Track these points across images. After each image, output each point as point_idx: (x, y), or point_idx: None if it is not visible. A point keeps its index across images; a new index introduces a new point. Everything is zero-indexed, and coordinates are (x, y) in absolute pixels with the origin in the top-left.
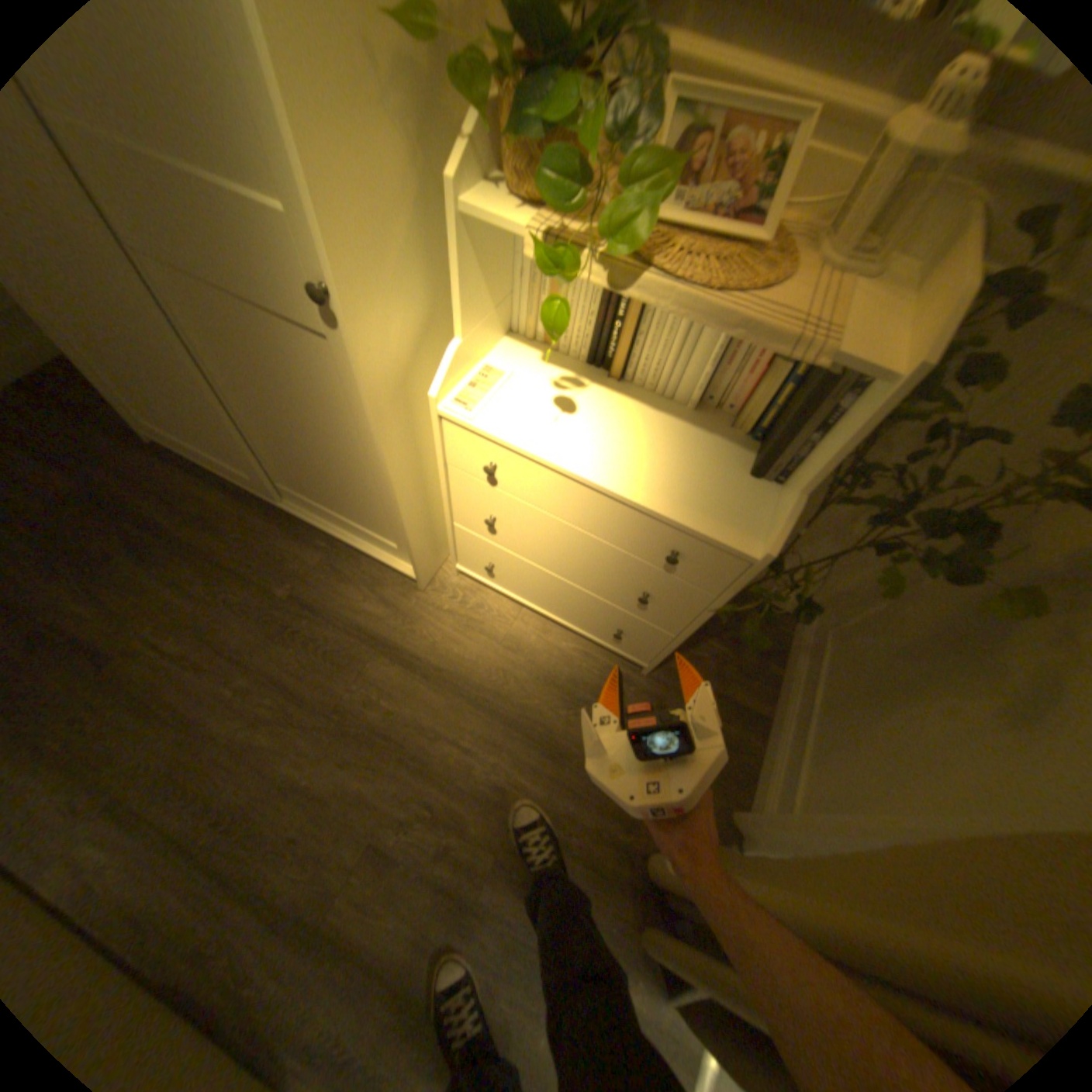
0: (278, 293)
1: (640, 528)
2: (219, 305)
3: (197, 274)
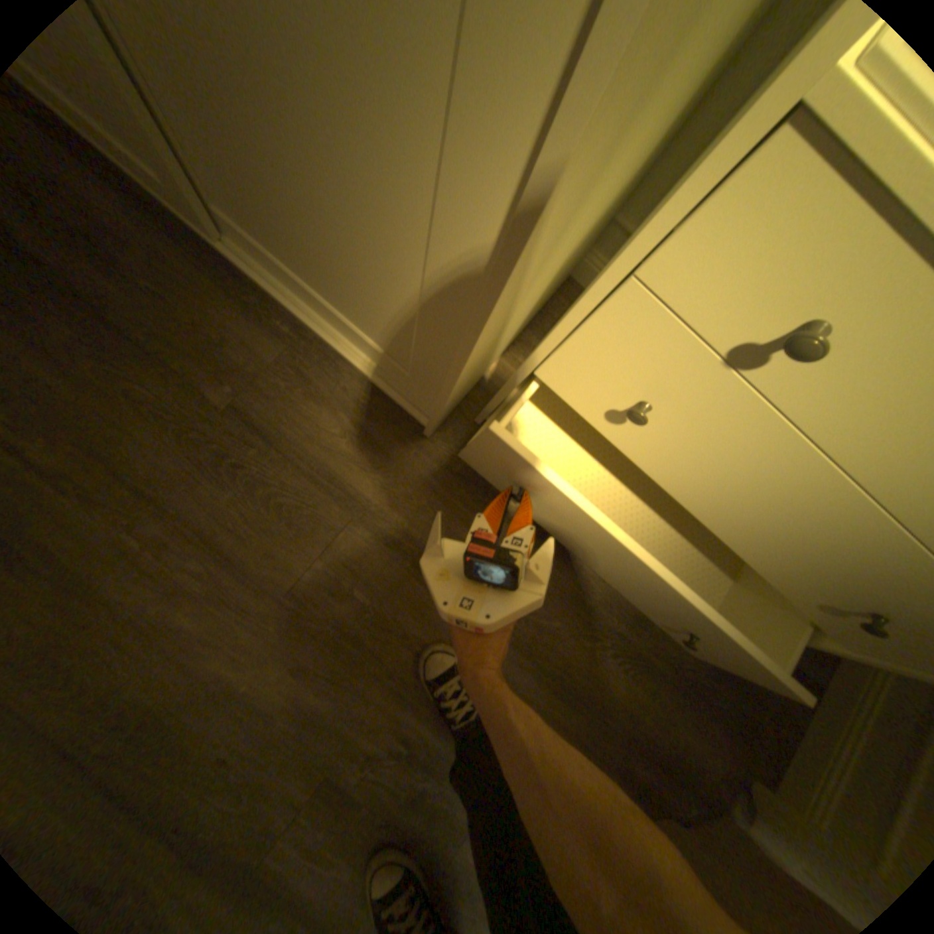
0: None
1: None
2: None
3: None
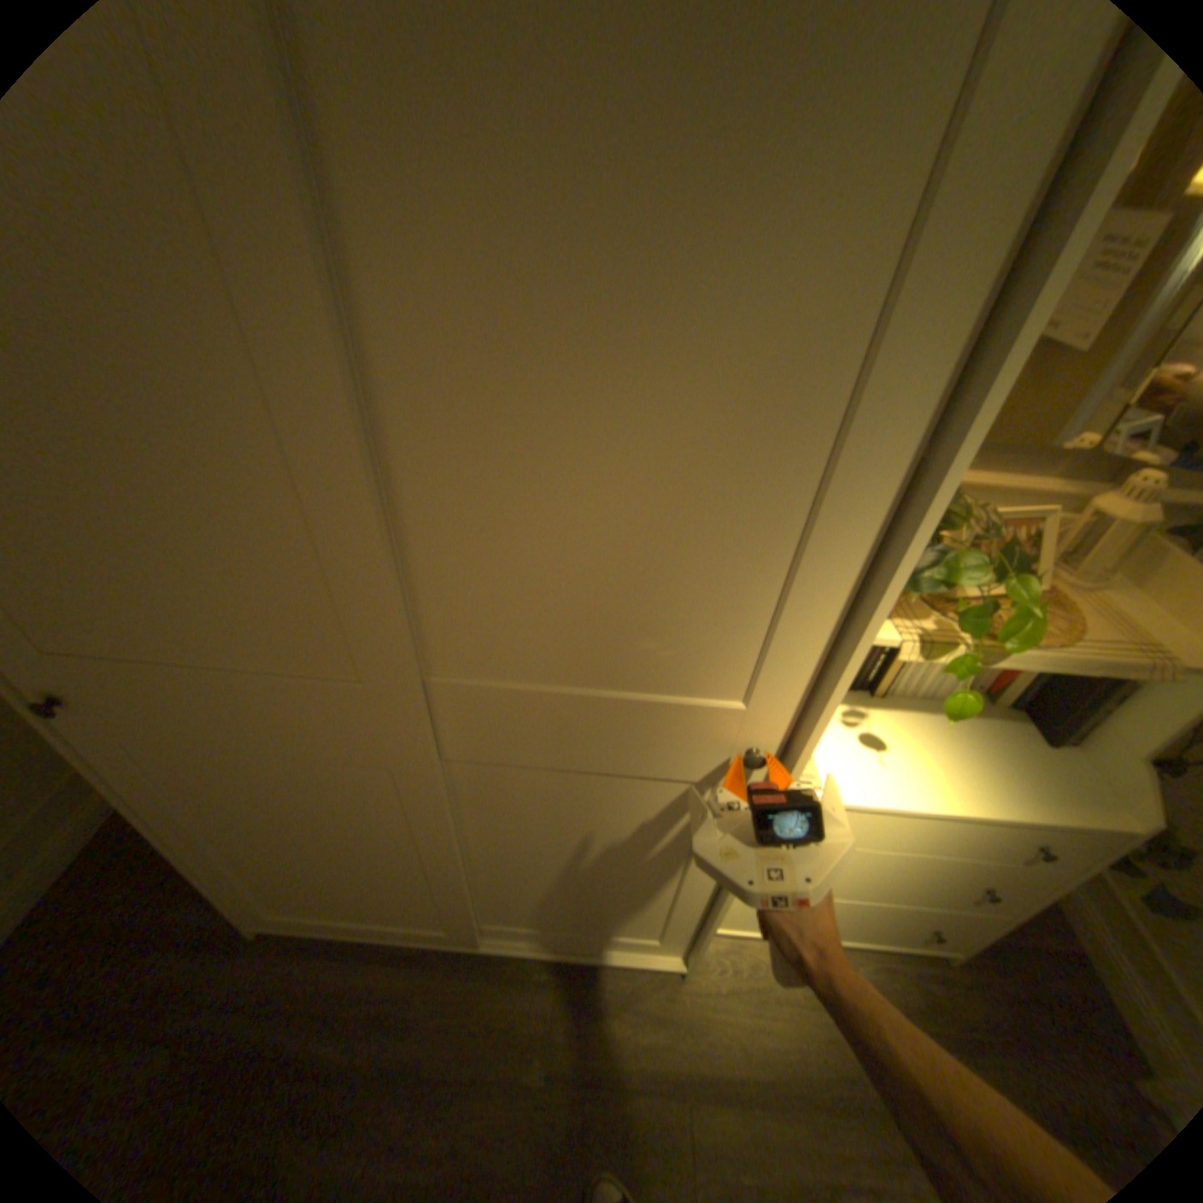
0: (674, 764)
1: (1009, 840)
2: (554, 784)
3: (548, 767)
